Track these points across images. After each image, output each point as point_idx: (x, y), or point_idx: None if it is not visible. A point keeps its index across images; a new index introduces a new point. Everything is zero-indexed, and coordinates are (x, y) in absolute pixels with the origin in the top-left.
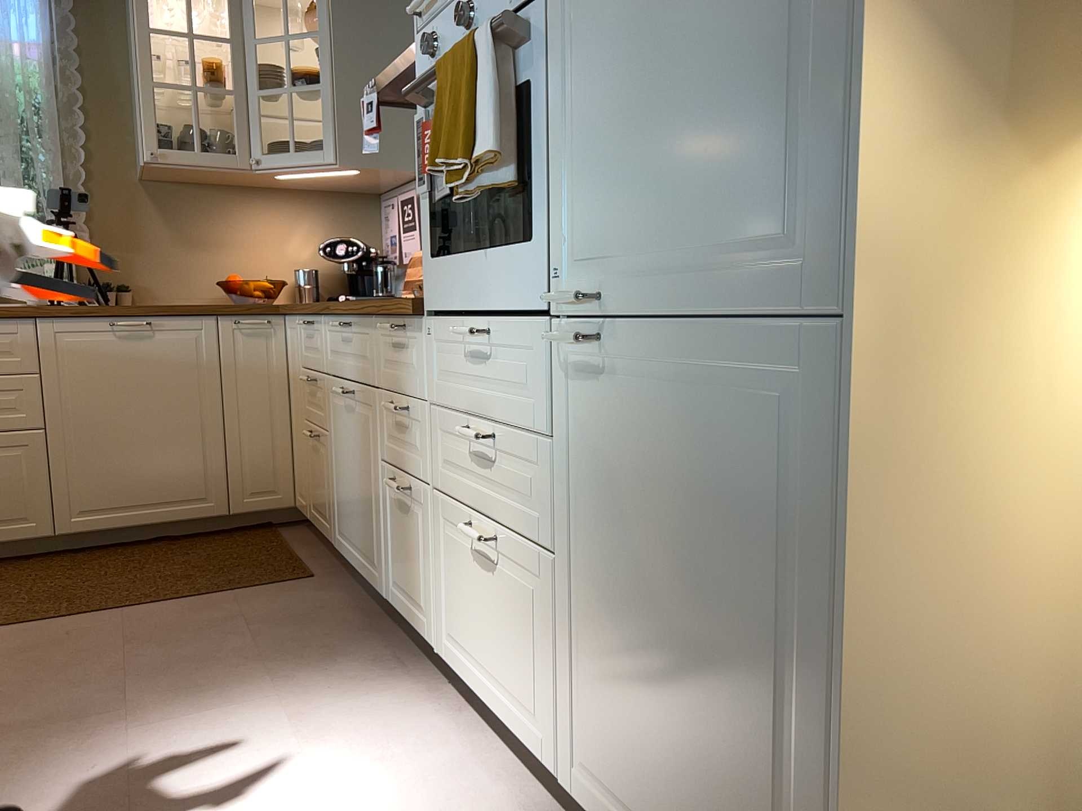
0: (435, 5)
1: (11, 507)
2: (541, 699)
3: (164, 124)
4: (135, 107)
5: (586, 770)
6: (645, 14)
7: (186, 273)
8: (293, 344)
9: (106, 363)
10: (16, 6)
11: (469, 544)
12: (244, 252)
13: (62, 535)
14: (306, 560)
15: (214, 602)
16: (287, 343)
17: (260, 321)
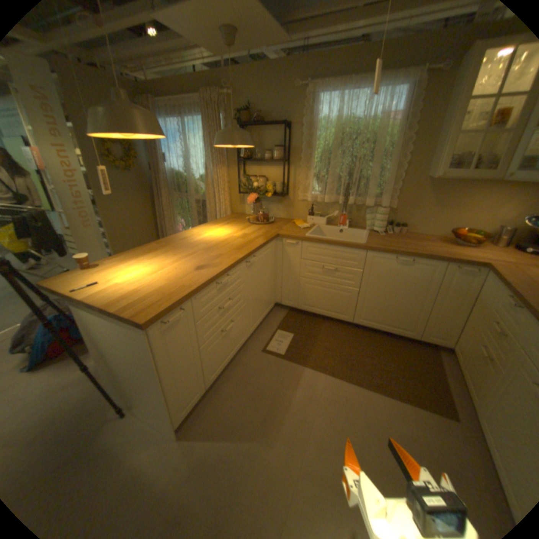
0: None
1: (342, 310)
2: None
3: (456, 154)
4: (440, 138)
5: None
6: None
7: (435, 221)
8: (491, 291)
9: (389, 272)
10: (398, 92)
11: None
12: (472, 213)
13: (355, 323)
14: (455, 397)
15: (405, 412)
16: (486, 283)
17: (474, 270)
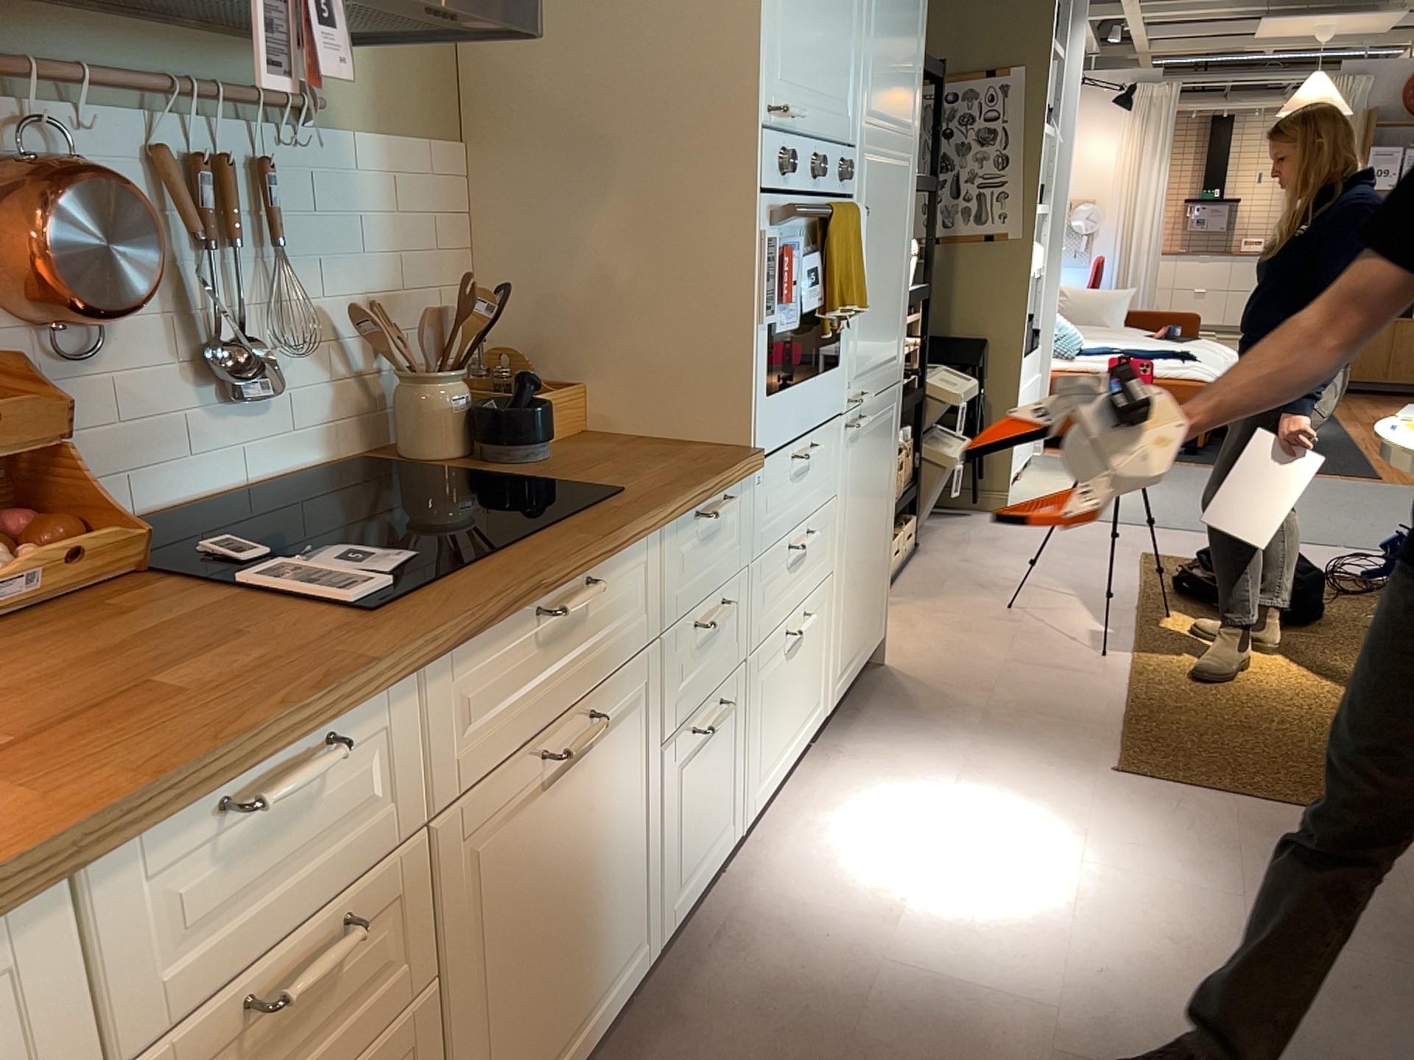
0: (783, 118)
1: None
2: (820, 683)
3: None
4: None
5: (837, 677)
6: (880, 247)
7: None
8: None
9: None
10: None
11: (779, 656)
12: None
13: None
14: None
15: None
16: None
17: None
